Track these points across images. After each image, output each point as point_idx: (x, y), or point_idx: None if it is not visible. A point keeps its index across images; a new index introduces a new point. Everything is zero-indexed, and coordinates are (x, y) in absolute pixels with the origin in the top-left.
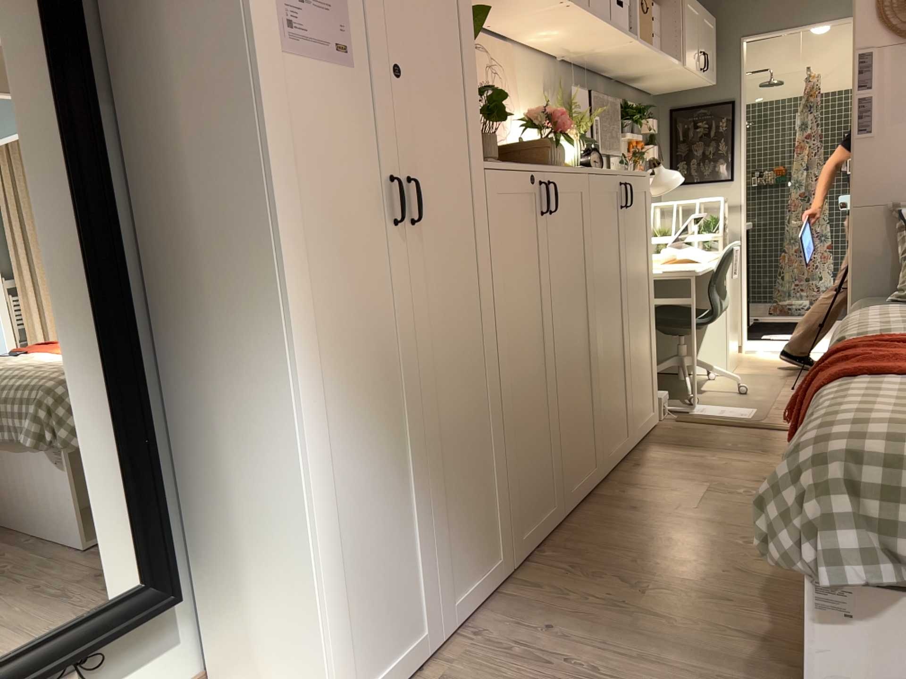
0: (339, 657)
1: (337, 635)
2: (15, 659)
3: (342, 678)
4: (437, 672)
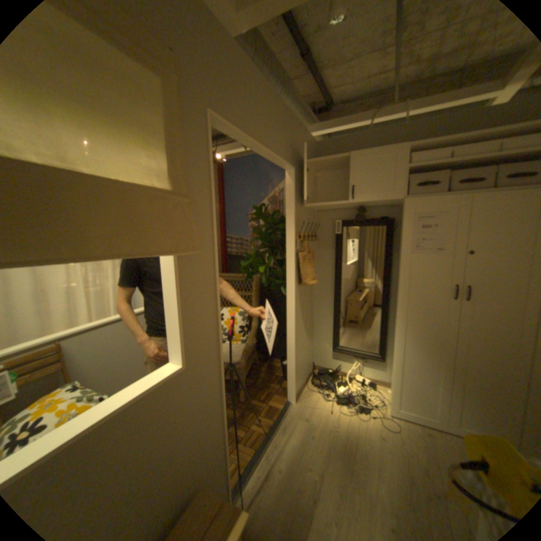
0: (395, 398)
1: (395, 392)
2: (351, 351)
3: (395, 403)
4: (434, 435)
